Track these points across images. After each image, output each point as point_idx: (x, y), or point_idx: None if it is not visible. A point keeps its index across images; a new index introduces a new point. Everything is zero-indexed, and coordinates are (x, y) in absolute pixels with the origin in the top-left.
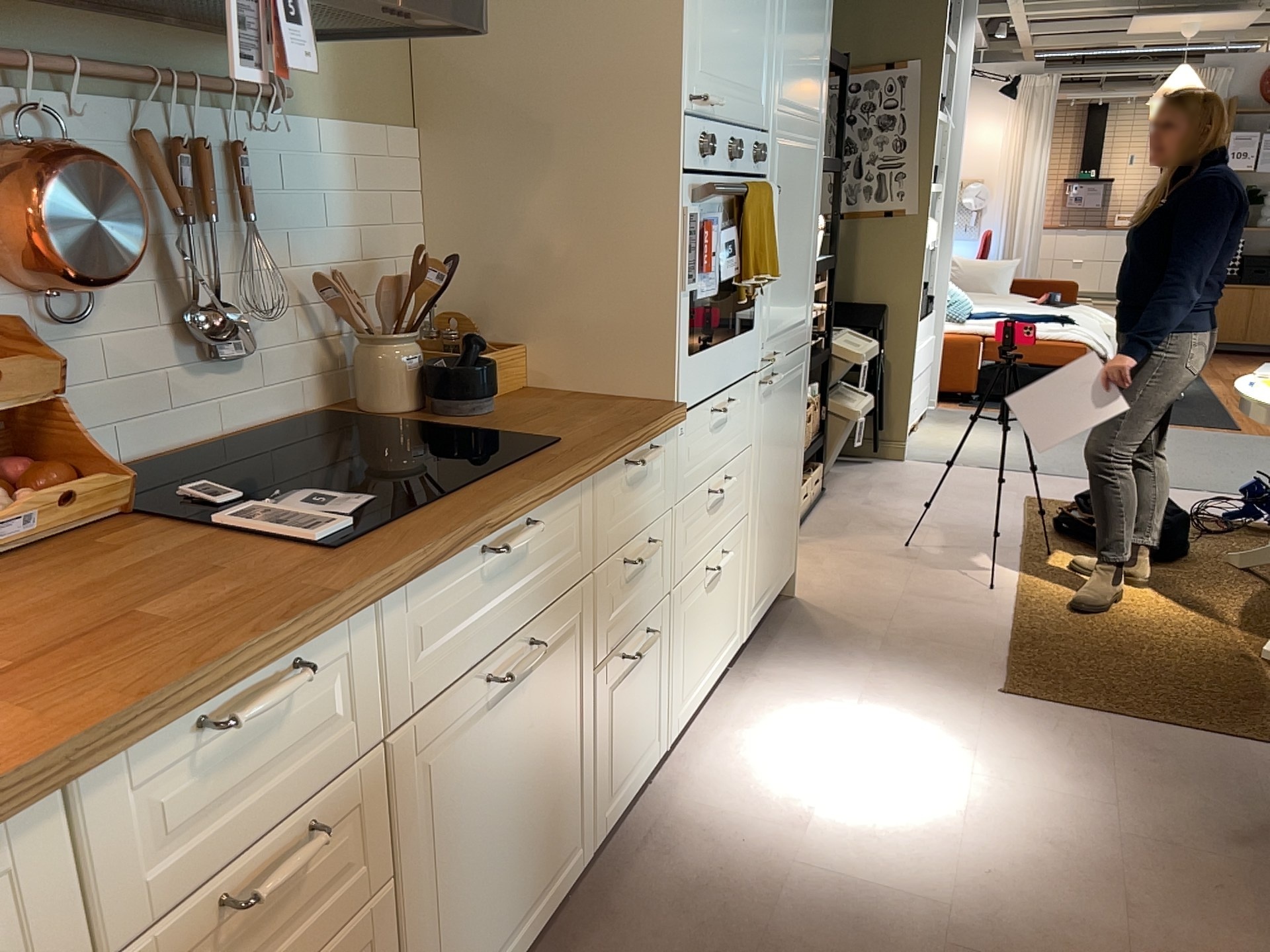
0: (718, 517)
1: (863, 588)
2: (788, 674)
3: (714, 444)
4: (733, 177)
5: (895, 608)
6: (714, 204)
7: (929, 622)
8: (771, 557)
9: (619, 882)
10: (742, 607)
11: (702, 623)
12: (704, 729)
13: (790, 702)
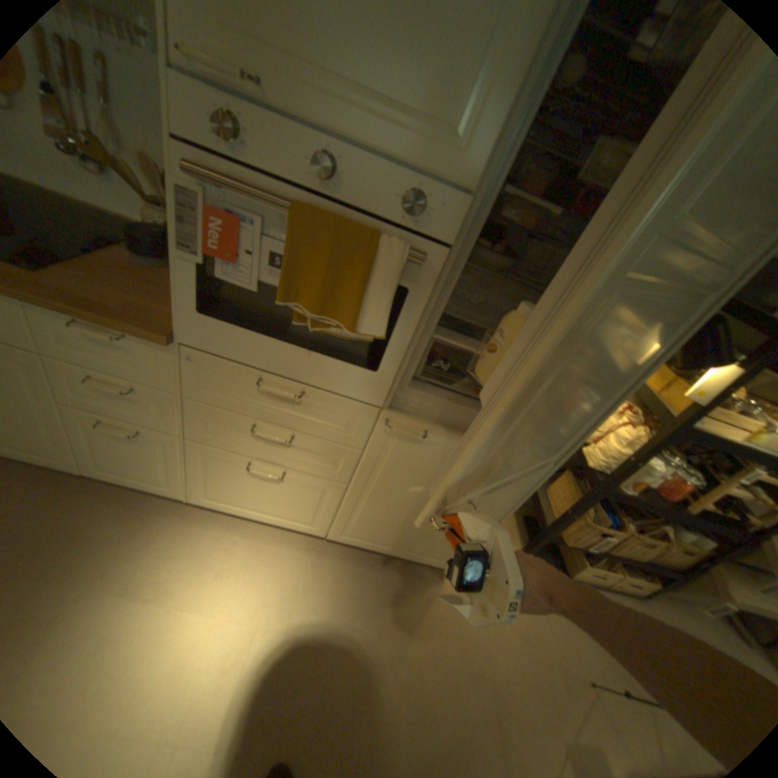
0: (274, 450)
1: (485, 641)
2: (325, 582)
3: (266, 404)
4: (324, 196)
5: (462, 674)
6: (261, 203)
7: (446, 712)
8: (392, 534)
9: (95, 500)
10: (324, 522)
11: (243, 485)
12: (248, 531)
13: (286, 584)
